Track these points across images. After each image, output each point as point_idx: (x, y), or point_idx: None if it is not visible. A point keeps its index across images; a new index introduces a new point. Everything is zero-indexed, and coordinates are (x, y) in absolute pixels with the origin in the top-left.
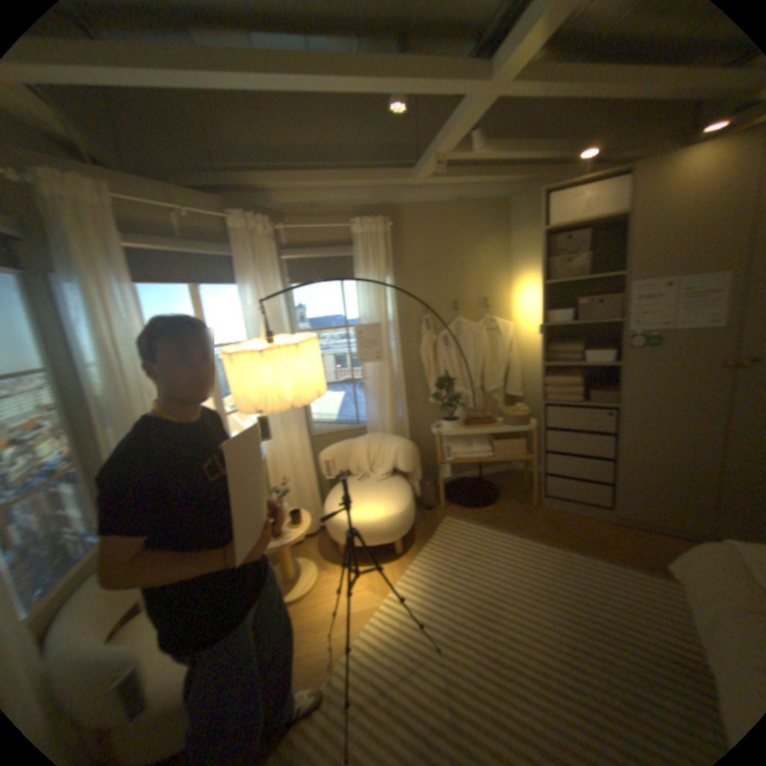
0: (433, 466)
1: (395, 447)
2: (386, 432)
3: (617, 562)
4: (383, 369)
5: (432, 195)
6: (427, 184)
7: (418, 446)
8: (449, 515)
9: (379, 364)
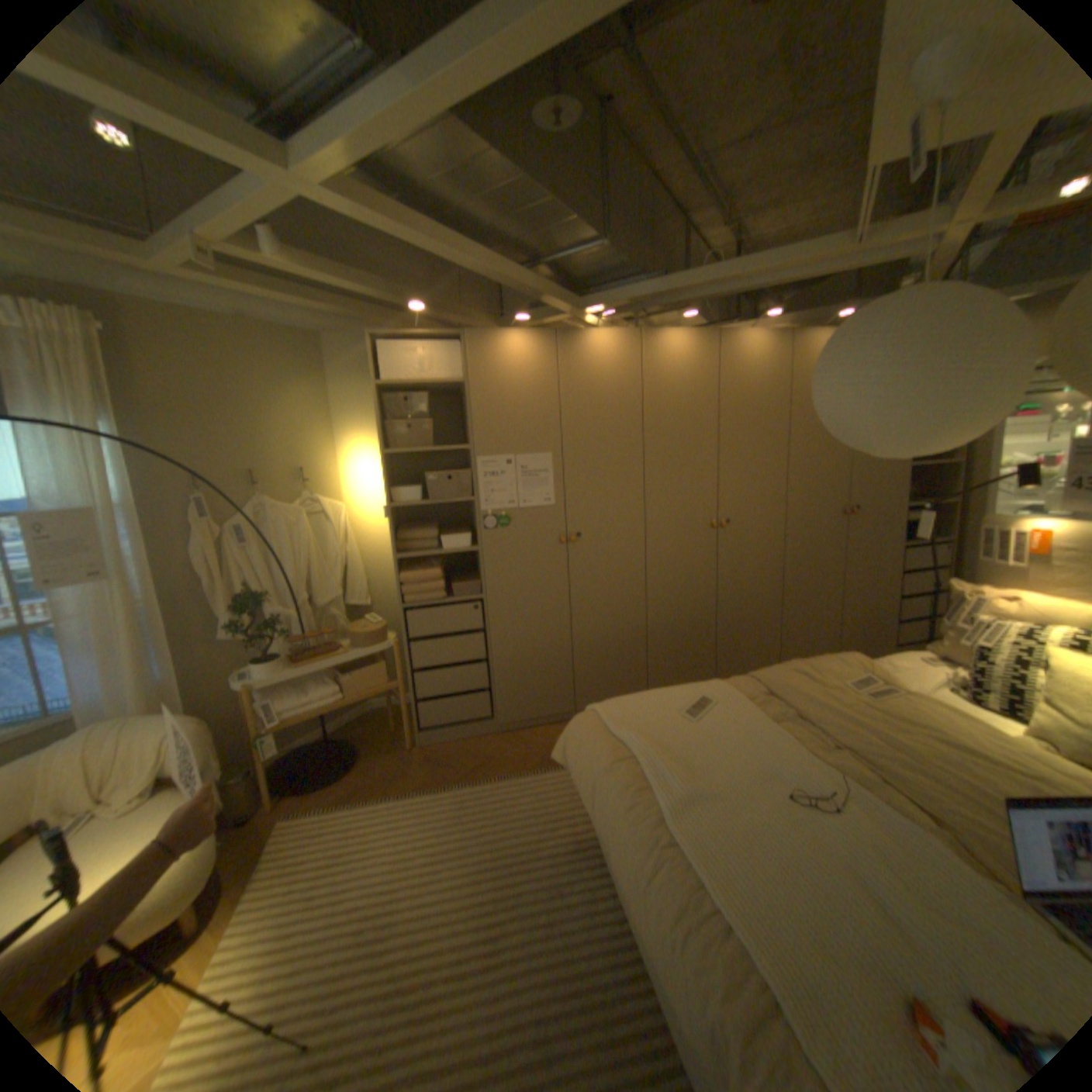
0: (237, 749)
1: (156, 737)
2: (127, 716)
3: (505, 776)
4: (105, 595)
5: (185, 297)
6: (174, 278)
7: (203, 722)
8: (280, 819)
9: (96, 587)
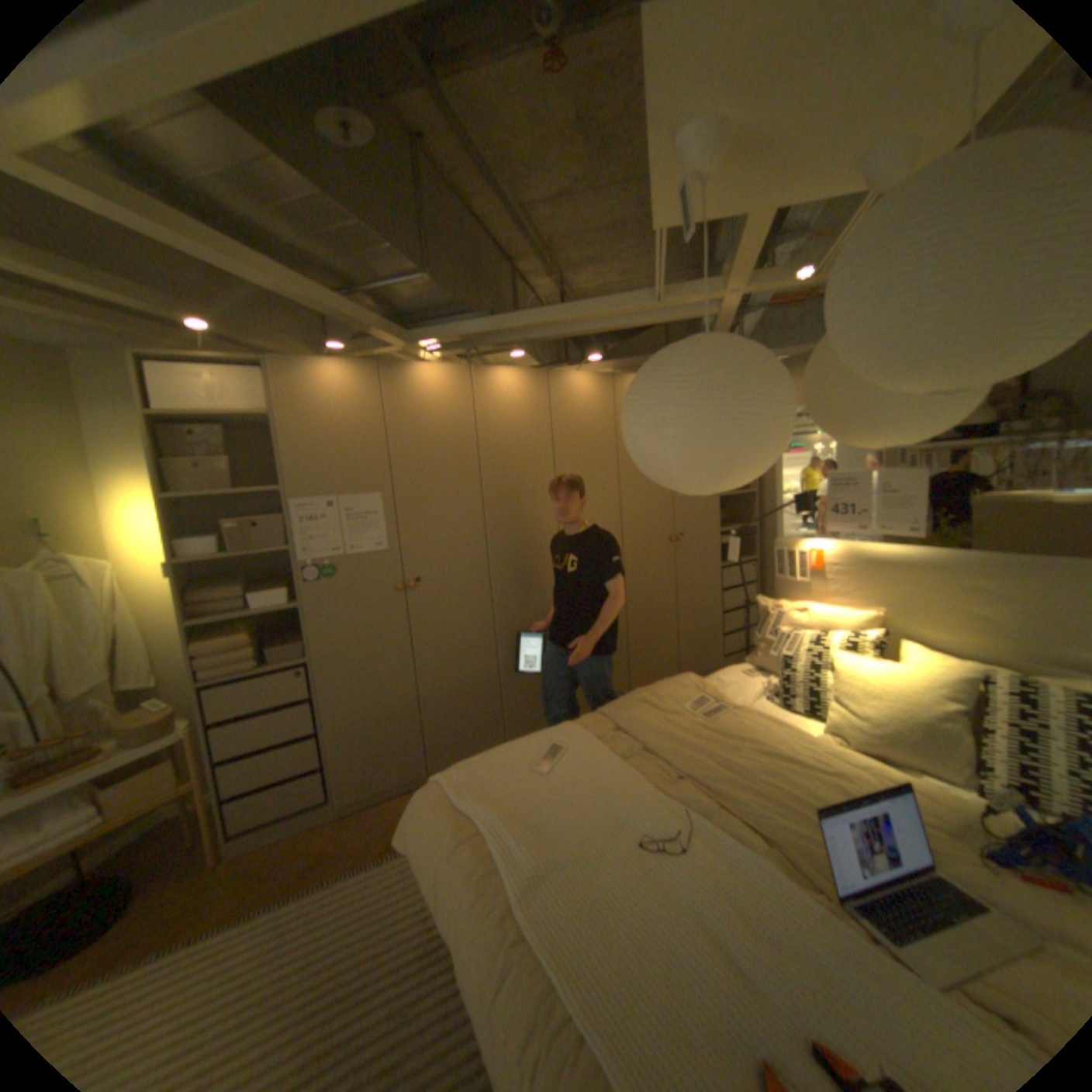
0: None
1: None
2: None
3: (341, 875)
4: None
5: None
6: None
7: None
8: None
9: None
